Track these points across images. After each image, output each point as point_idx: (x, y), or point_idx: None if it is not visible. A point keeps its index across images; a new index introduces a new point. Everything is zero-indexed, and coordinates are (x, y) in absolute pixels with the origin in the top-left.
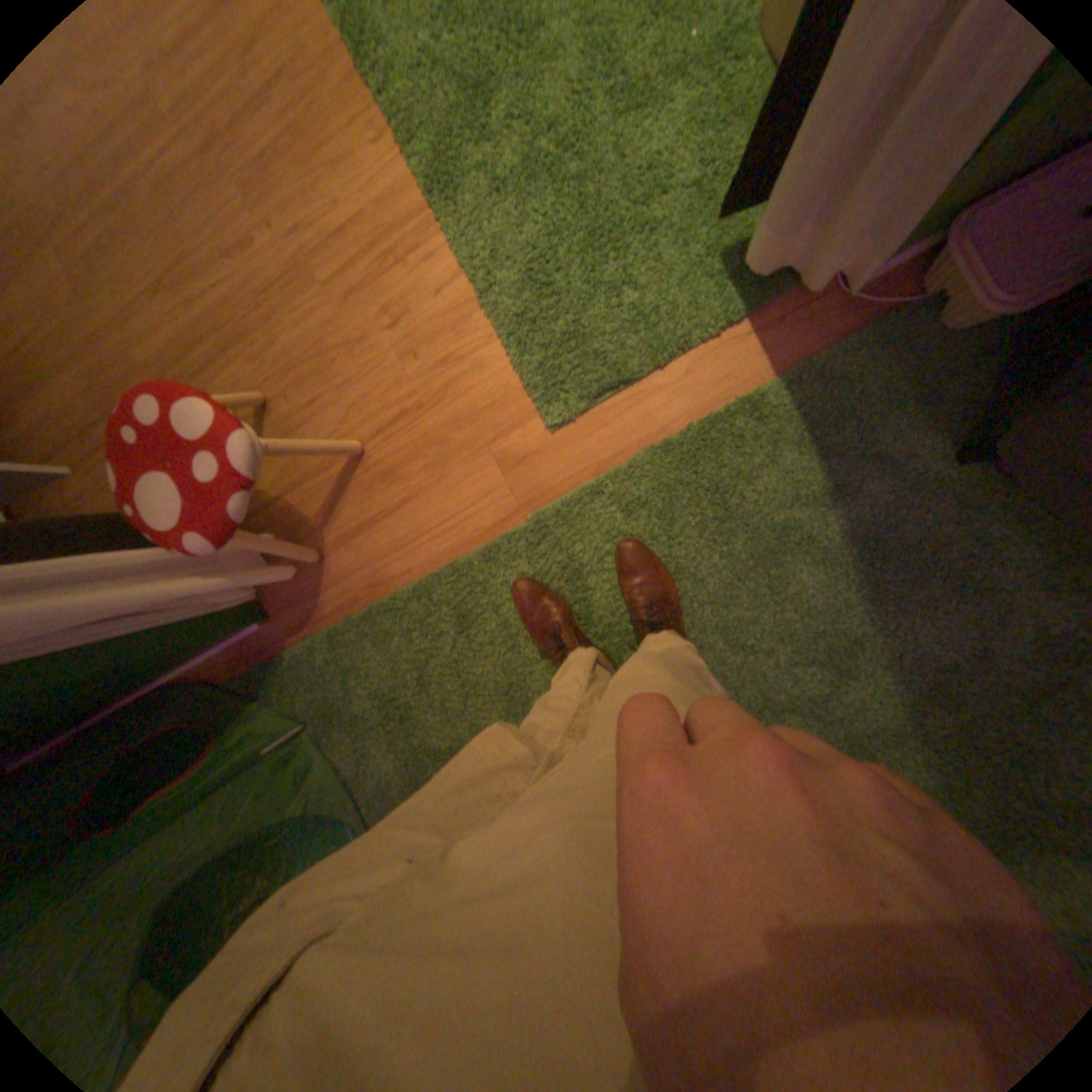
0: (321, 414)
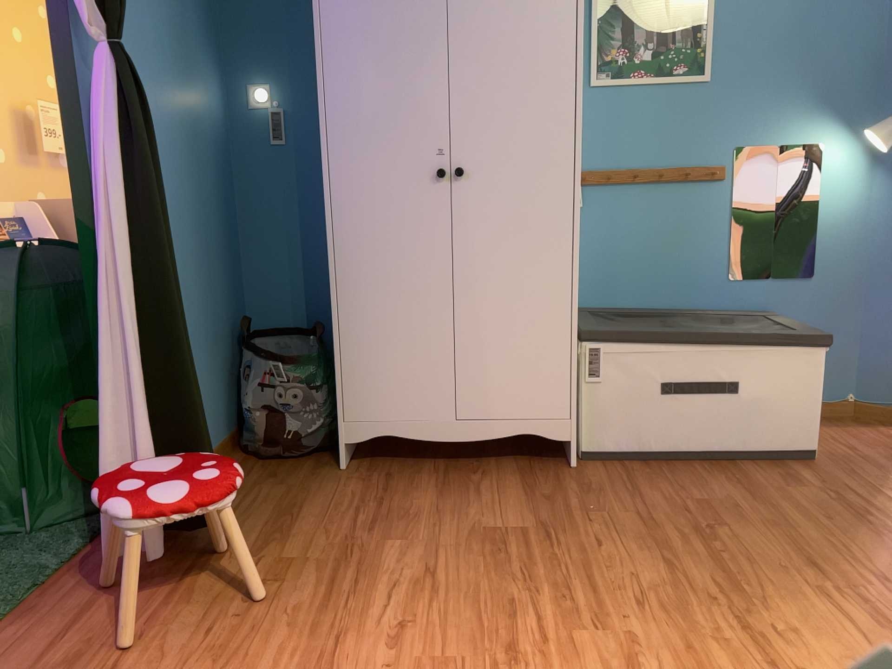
0: (174, 638)
